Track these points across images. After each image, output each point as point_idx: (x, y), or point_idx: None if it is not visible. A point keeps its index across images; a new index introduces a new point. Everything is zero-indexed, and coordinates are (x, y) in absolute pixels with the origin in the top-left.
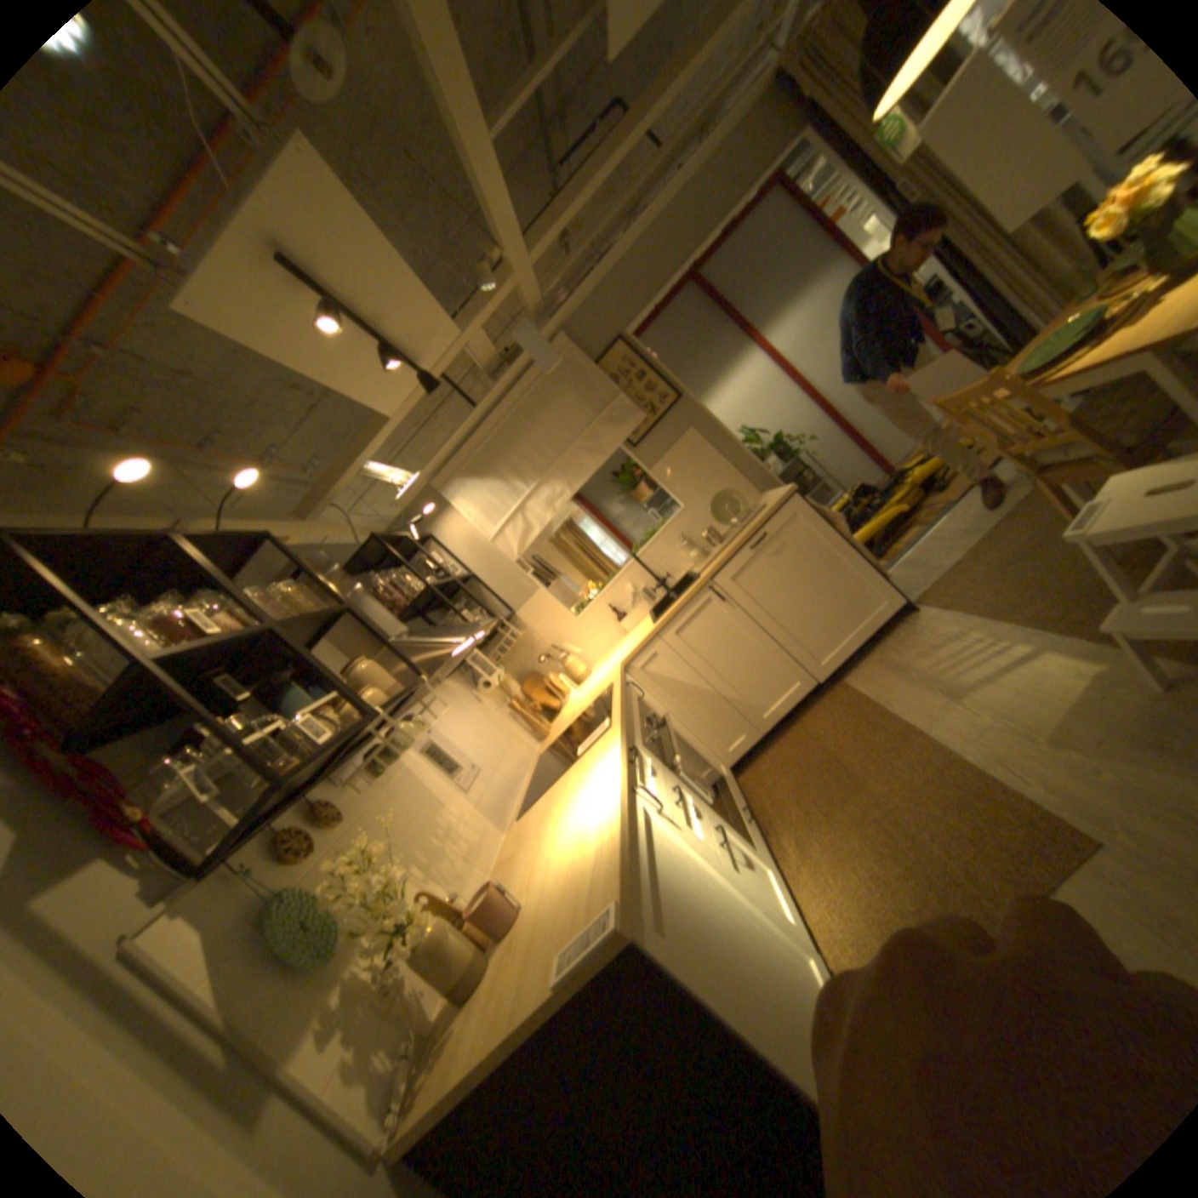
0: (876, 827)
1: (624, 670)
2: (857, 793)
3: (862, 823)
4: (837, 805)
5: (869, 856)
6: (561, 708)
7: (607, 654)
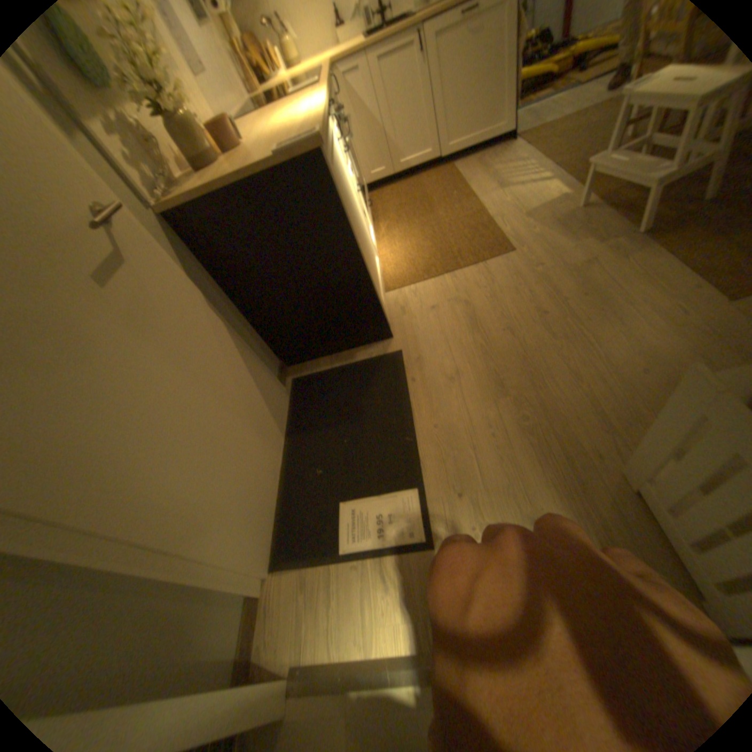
0: (430, 227)
1: (330, 66)
2: (429, 212)
3: (424, 224)
4: (416, 215)
5: (420, 236)
6: (269, 77)
7: (316, 55)
